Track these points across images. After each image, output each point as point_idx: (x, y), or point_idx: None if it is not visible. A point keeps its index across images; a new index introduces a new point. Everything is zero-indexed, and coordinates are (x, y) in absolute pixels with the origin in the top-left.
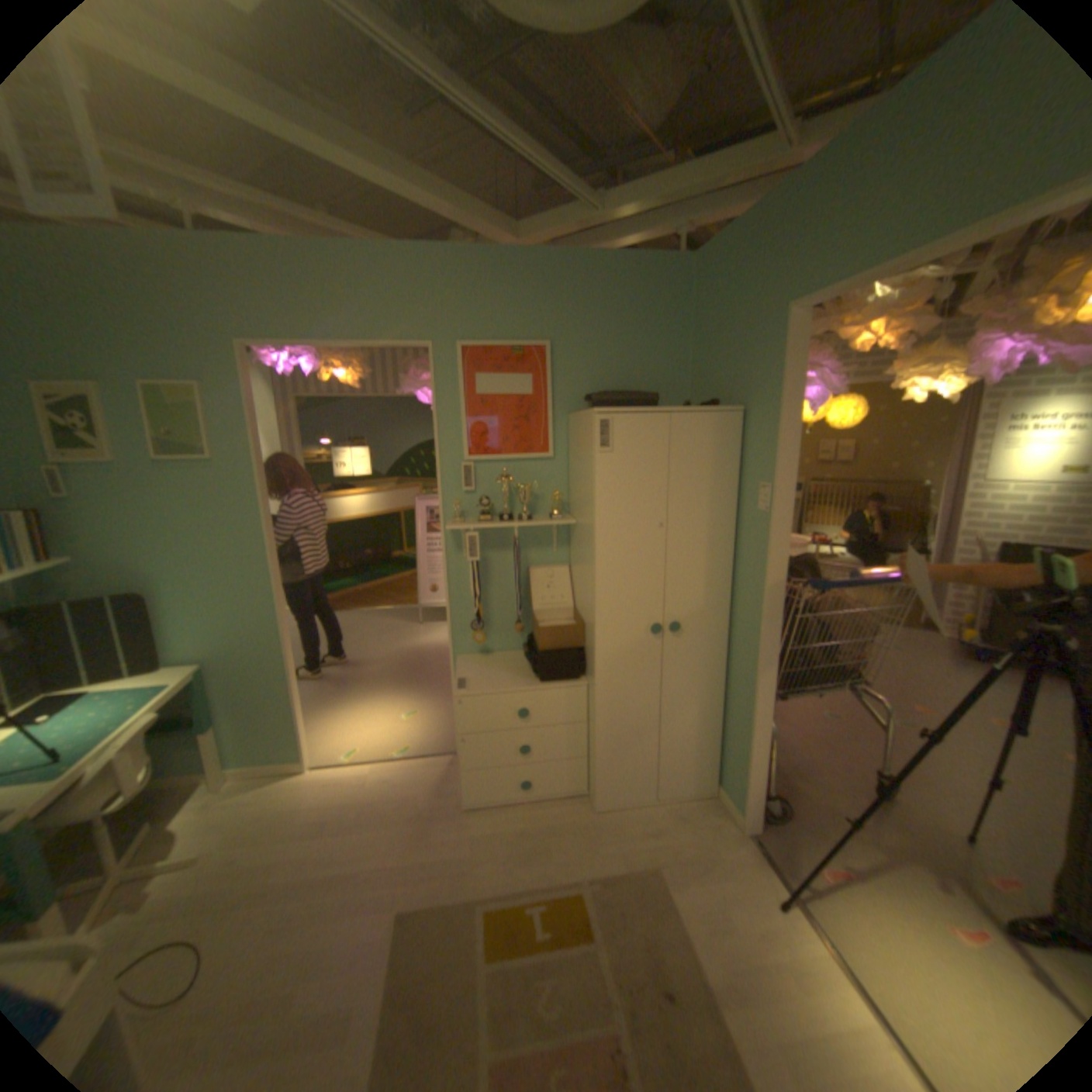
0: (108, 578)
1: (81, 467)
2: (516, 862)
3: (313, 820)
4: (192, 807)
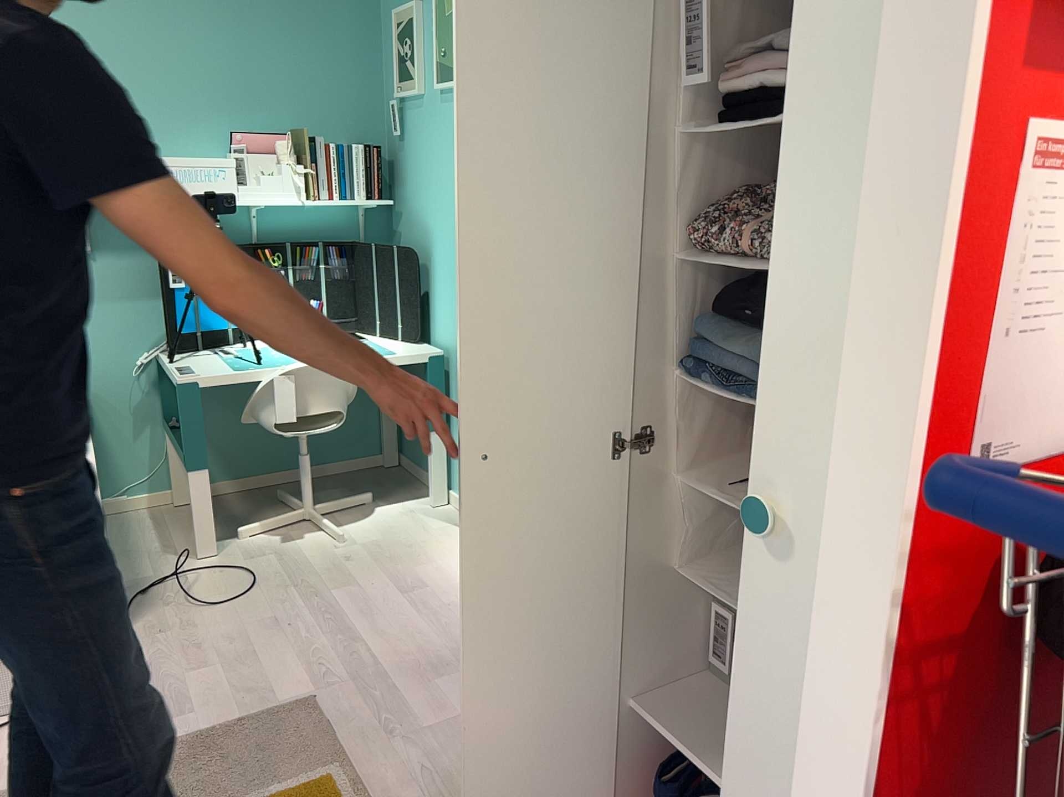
0: (414, 228)
1: (410, 101)
2: (435, 784)
3: (427, 576)
4: (409, 505)
